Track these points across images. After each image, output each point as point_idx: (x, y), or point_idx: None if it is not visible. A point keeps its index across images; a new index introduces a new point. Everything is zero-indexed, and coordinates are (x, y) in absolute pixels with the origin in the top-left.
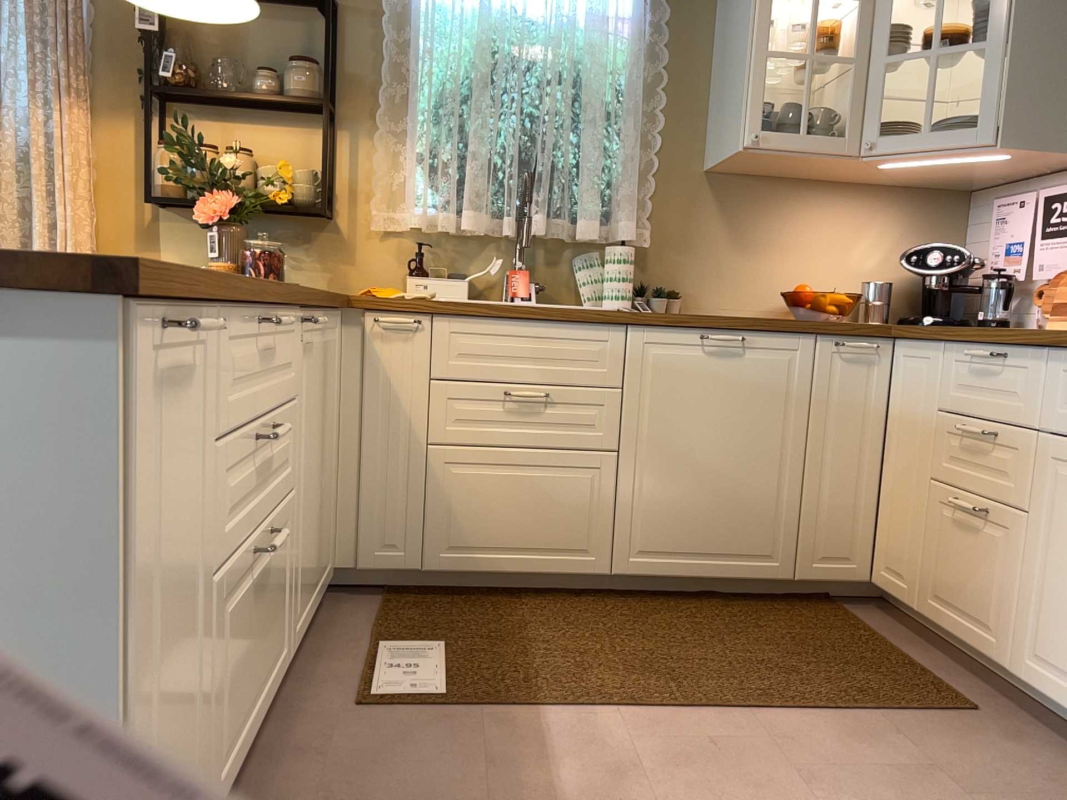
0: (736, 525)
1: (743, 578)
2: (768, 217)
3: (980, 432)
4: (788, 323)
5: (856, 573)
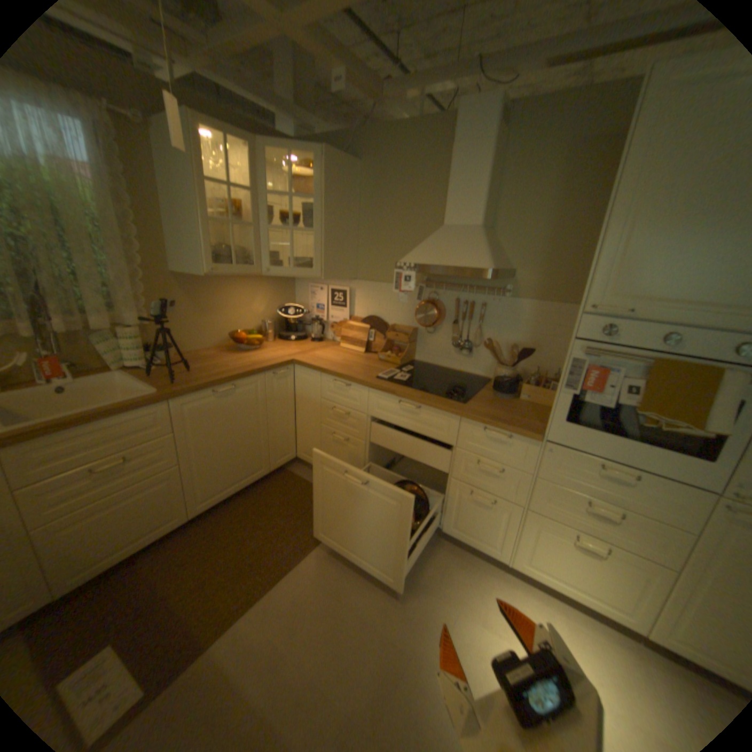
0: (244, 467)
1: (250, 485)
2: (210, 295)
3: (343, 413)
4: (252, 373)
5: (291, 458)
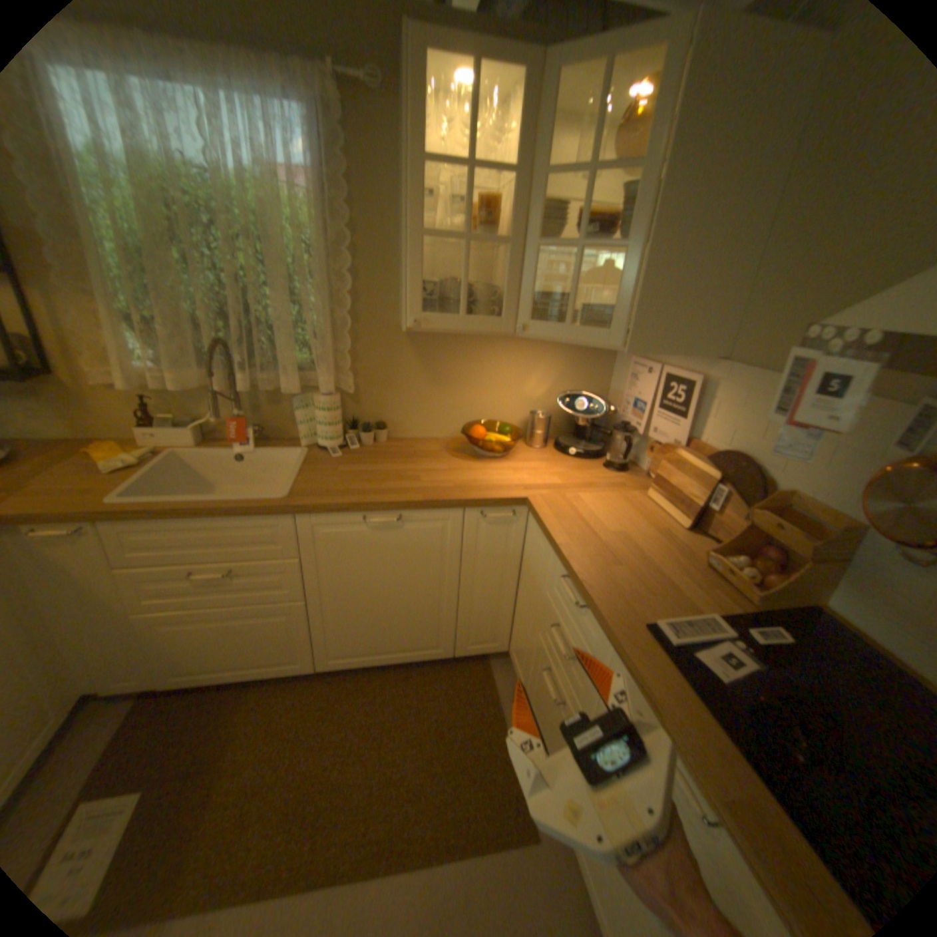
0: (407, 634)
1: (415, 662)
2: (456, 360)
3: (563, 652)
4: (437, 503)
5: (496, 649)
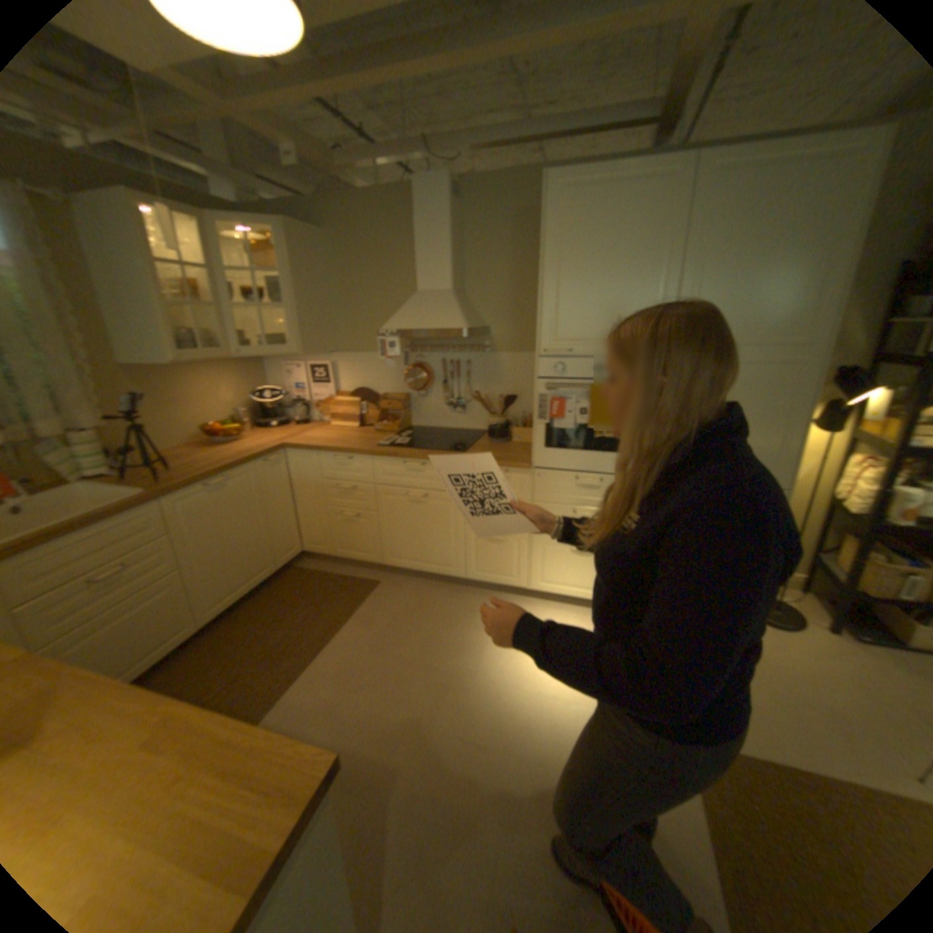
0: (250, 565)
1: (259, 585)
2: (171, 386)
3: (351, 488)
4: (244, 461)
5: (298, 552)
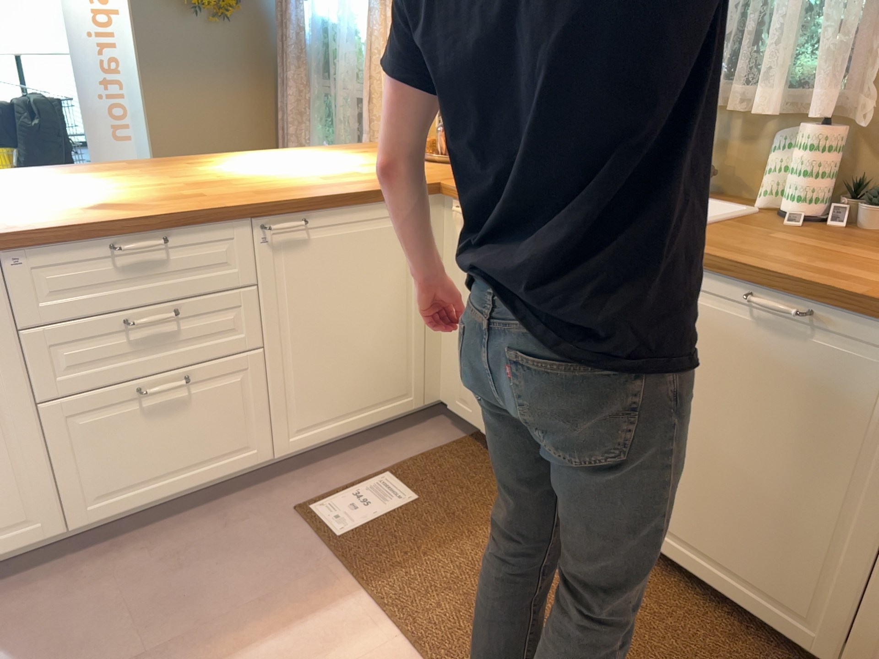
0: (761, 553)
1: (761, 619)
2: None
3: None
4: None
5: None
